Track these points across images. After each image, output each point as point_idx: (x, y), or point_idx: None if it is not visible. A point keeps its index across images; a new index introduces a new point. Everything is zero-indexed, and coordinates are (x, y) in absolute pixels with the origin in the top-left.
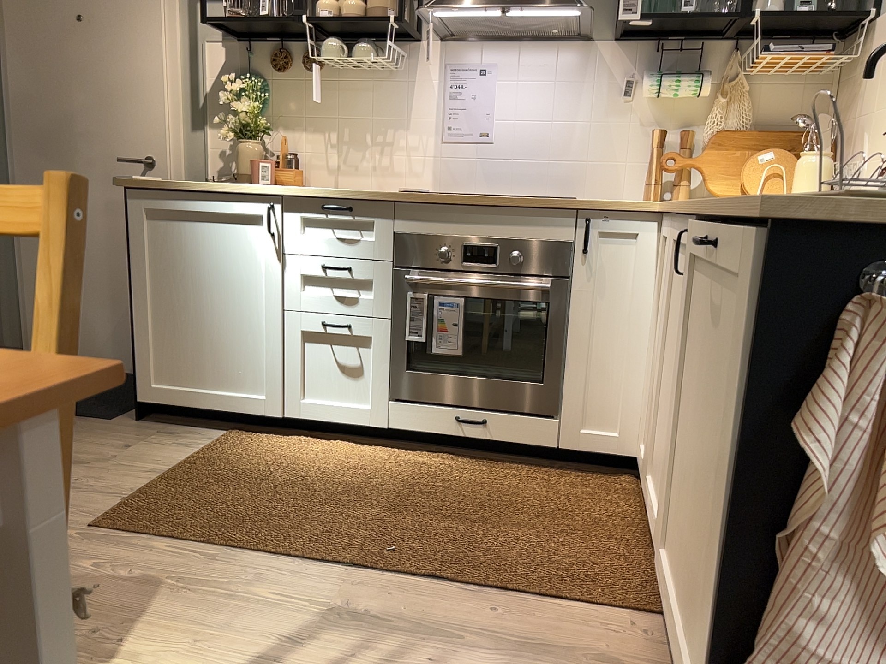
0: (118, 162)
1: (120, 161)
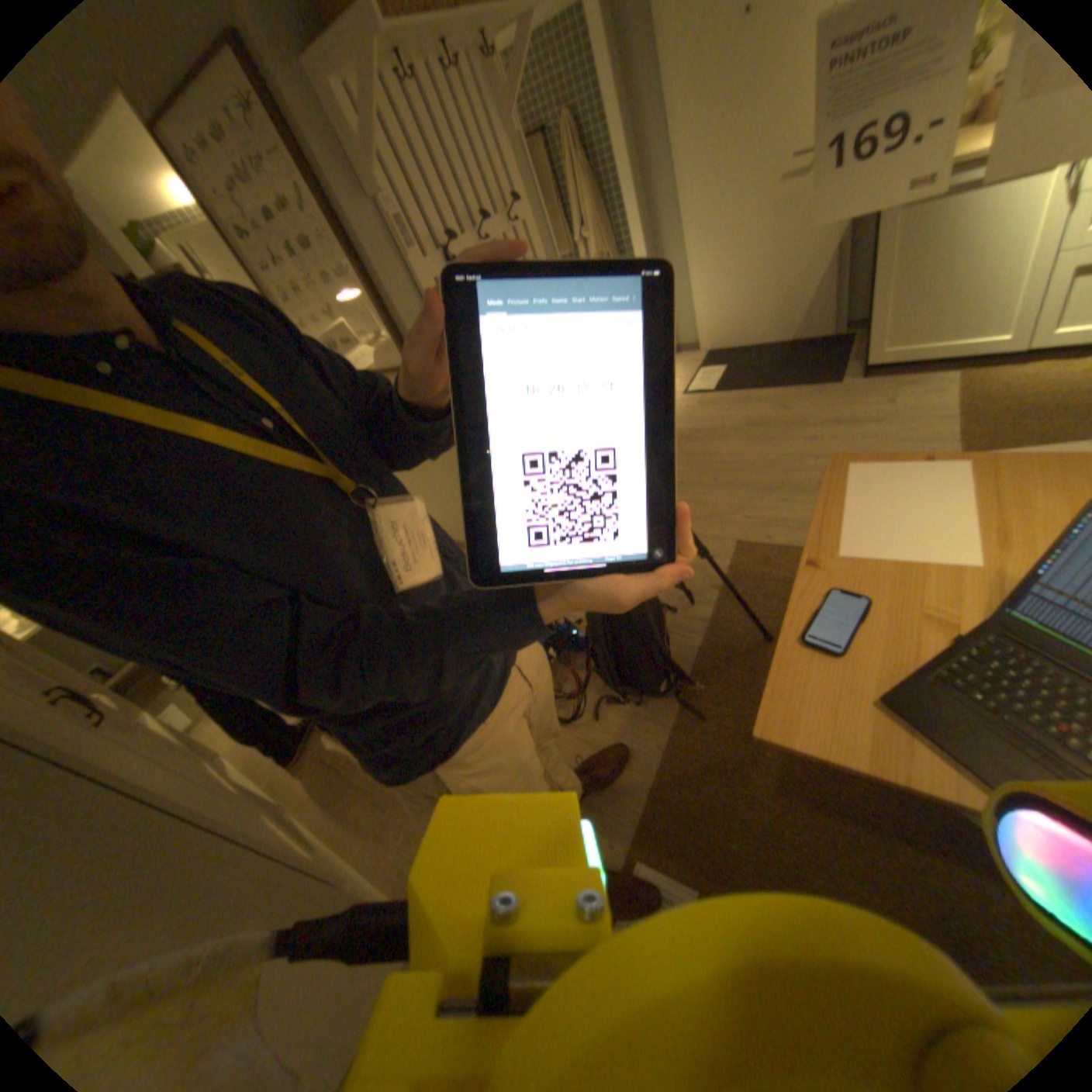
0: (795, 155)
1: (799, 153)
